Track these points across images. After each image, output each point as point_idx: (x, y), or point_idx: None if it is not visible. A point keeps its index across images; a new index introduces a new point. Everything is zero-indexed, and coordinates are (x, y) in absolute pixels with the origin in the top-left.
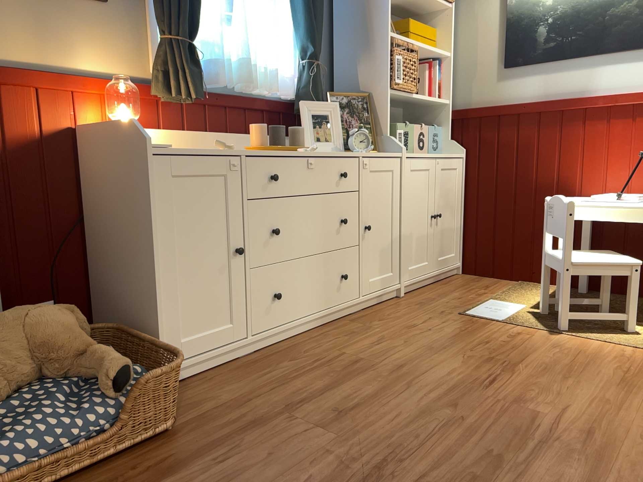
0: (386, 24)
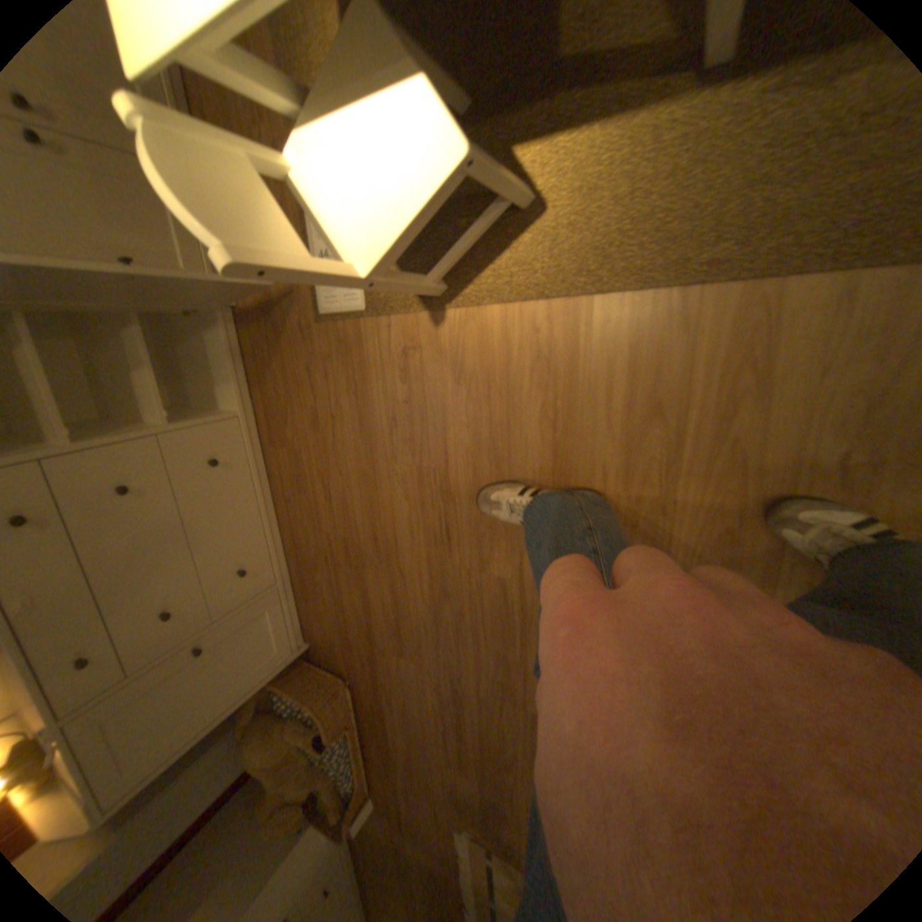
0: None
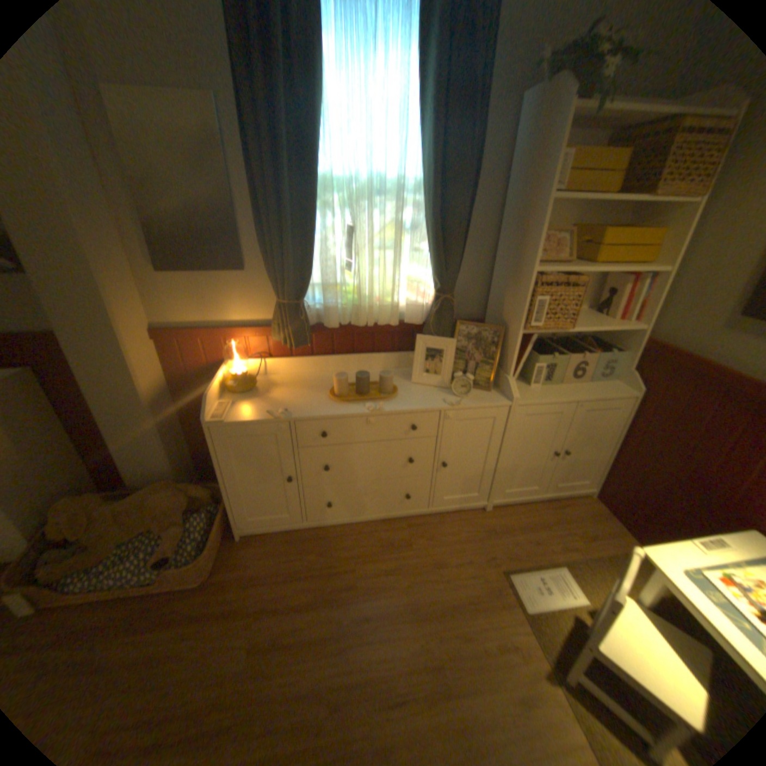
0: (534, 257)
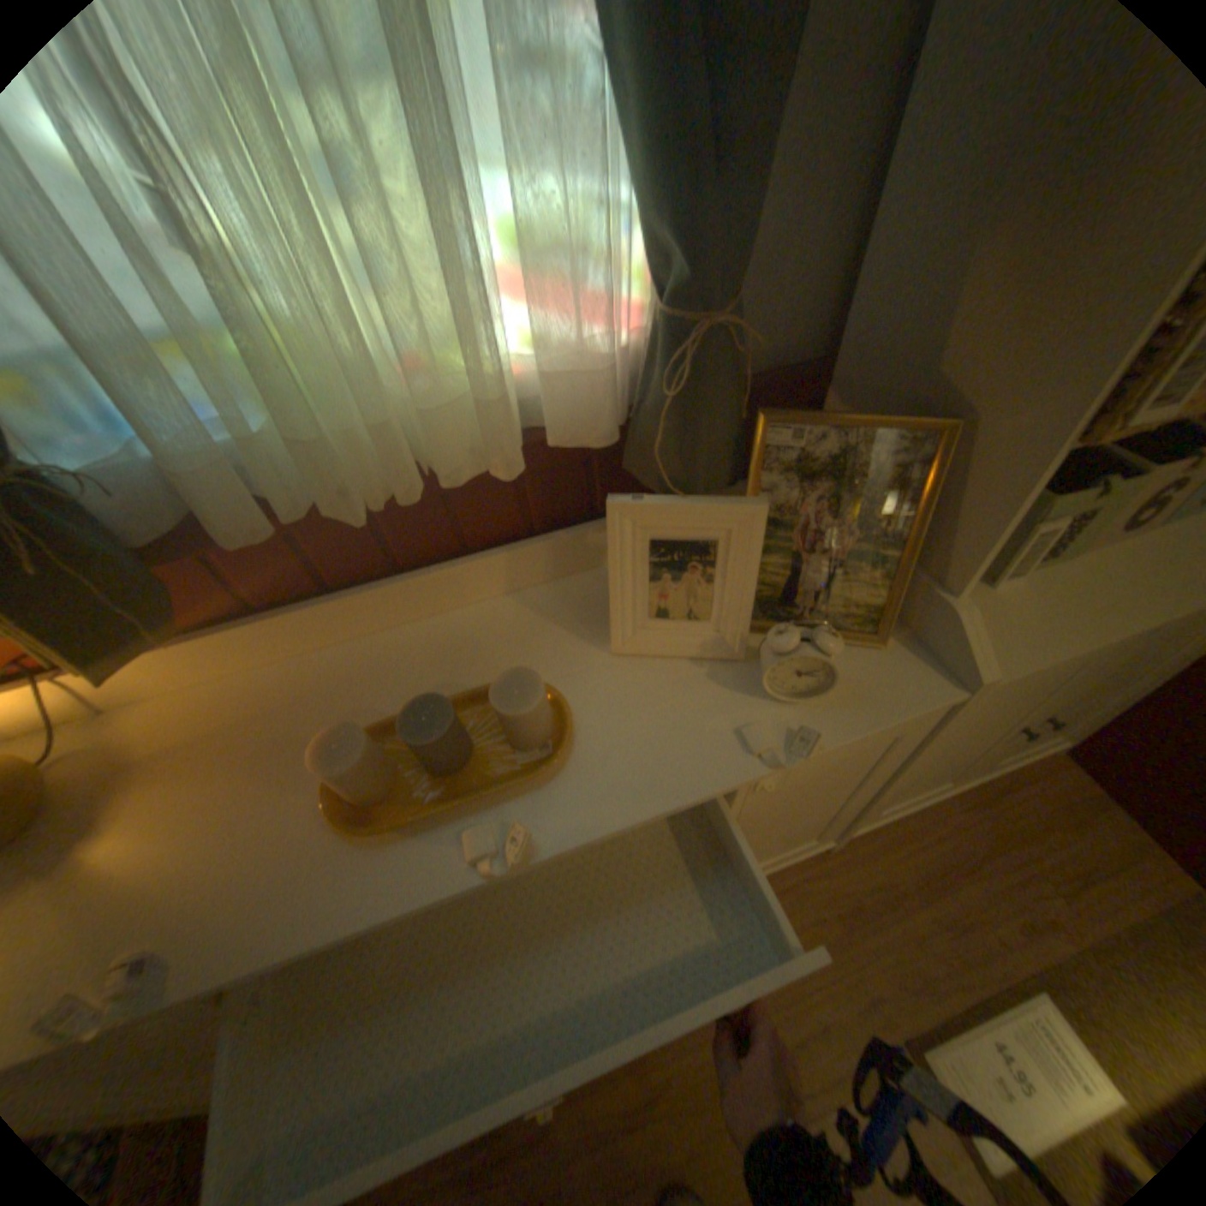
0: None
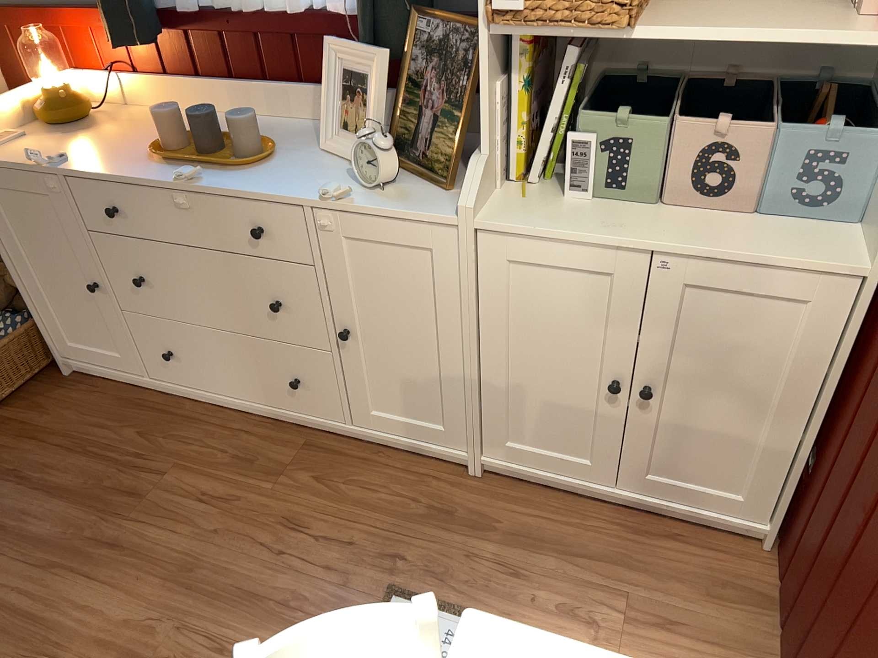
0: None
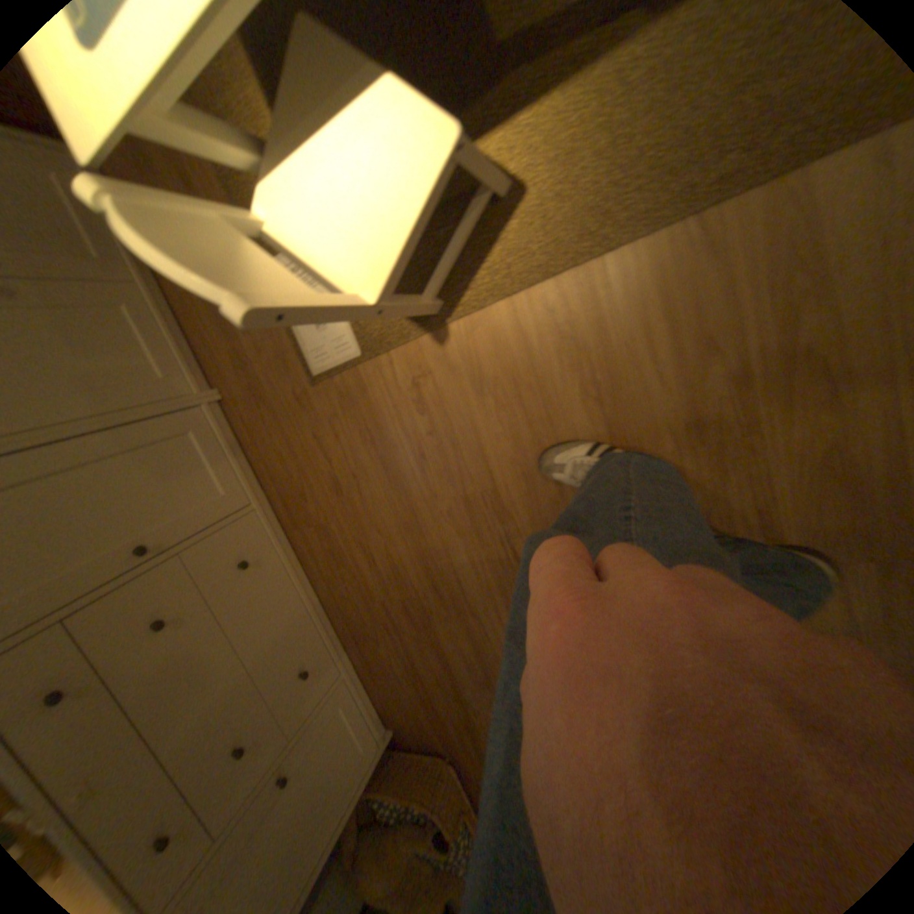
0: None
